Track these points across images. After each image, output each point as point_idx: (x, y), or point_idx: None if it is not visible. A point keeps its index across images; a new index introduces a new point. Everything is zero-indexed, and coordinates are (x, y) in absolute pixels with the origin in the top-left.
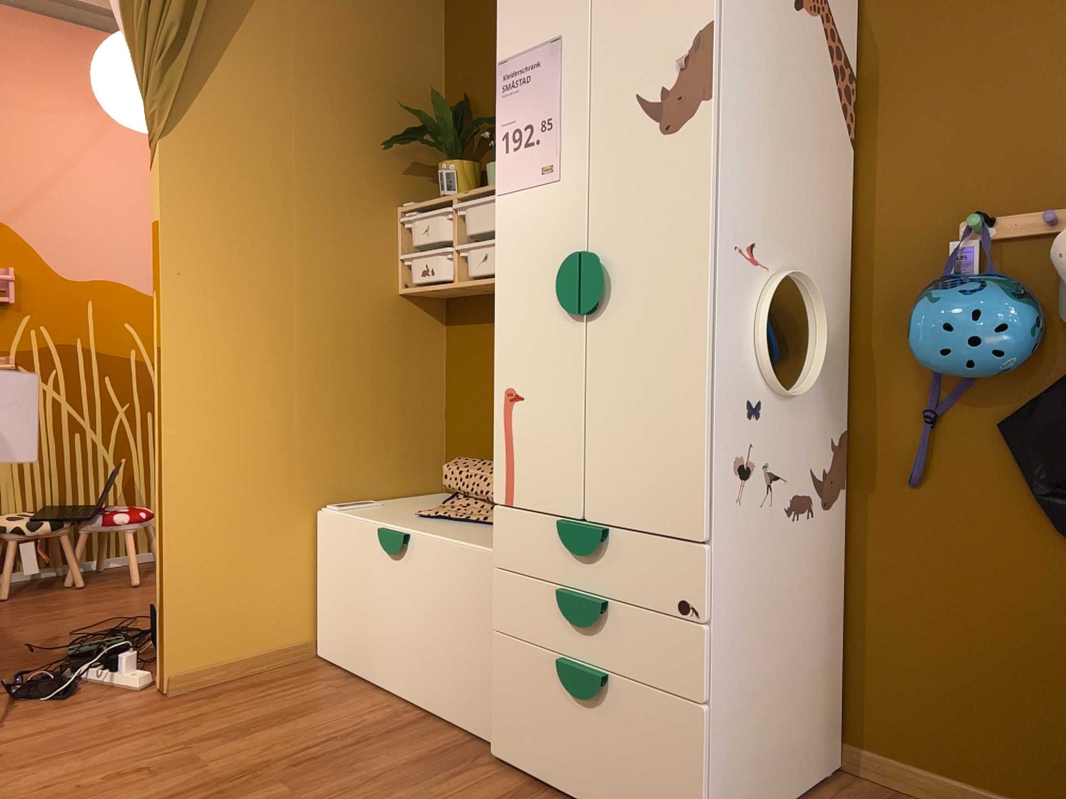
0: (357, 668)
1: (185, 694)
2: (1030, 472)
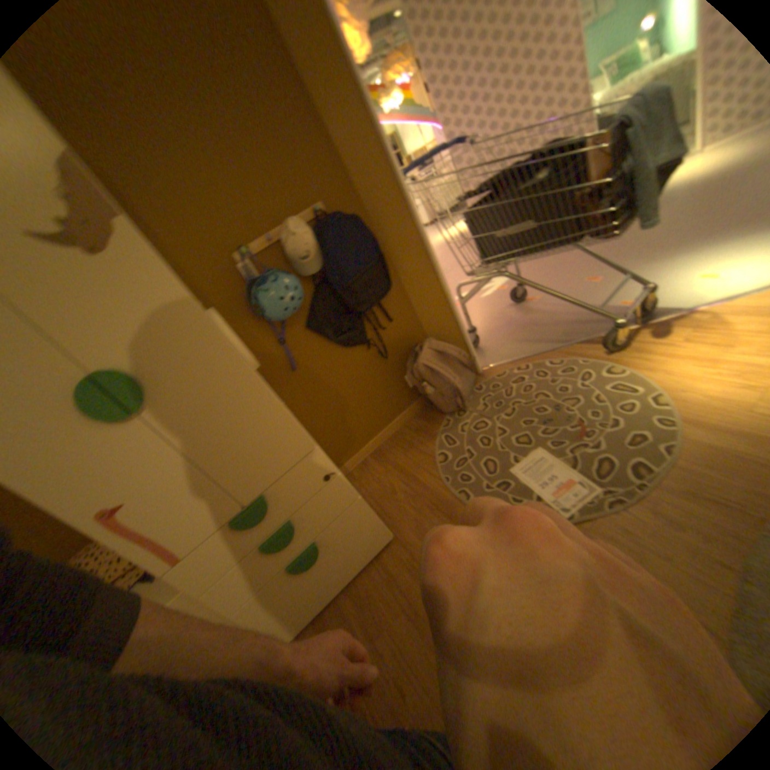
0: None
1: None
2: (329, 335)
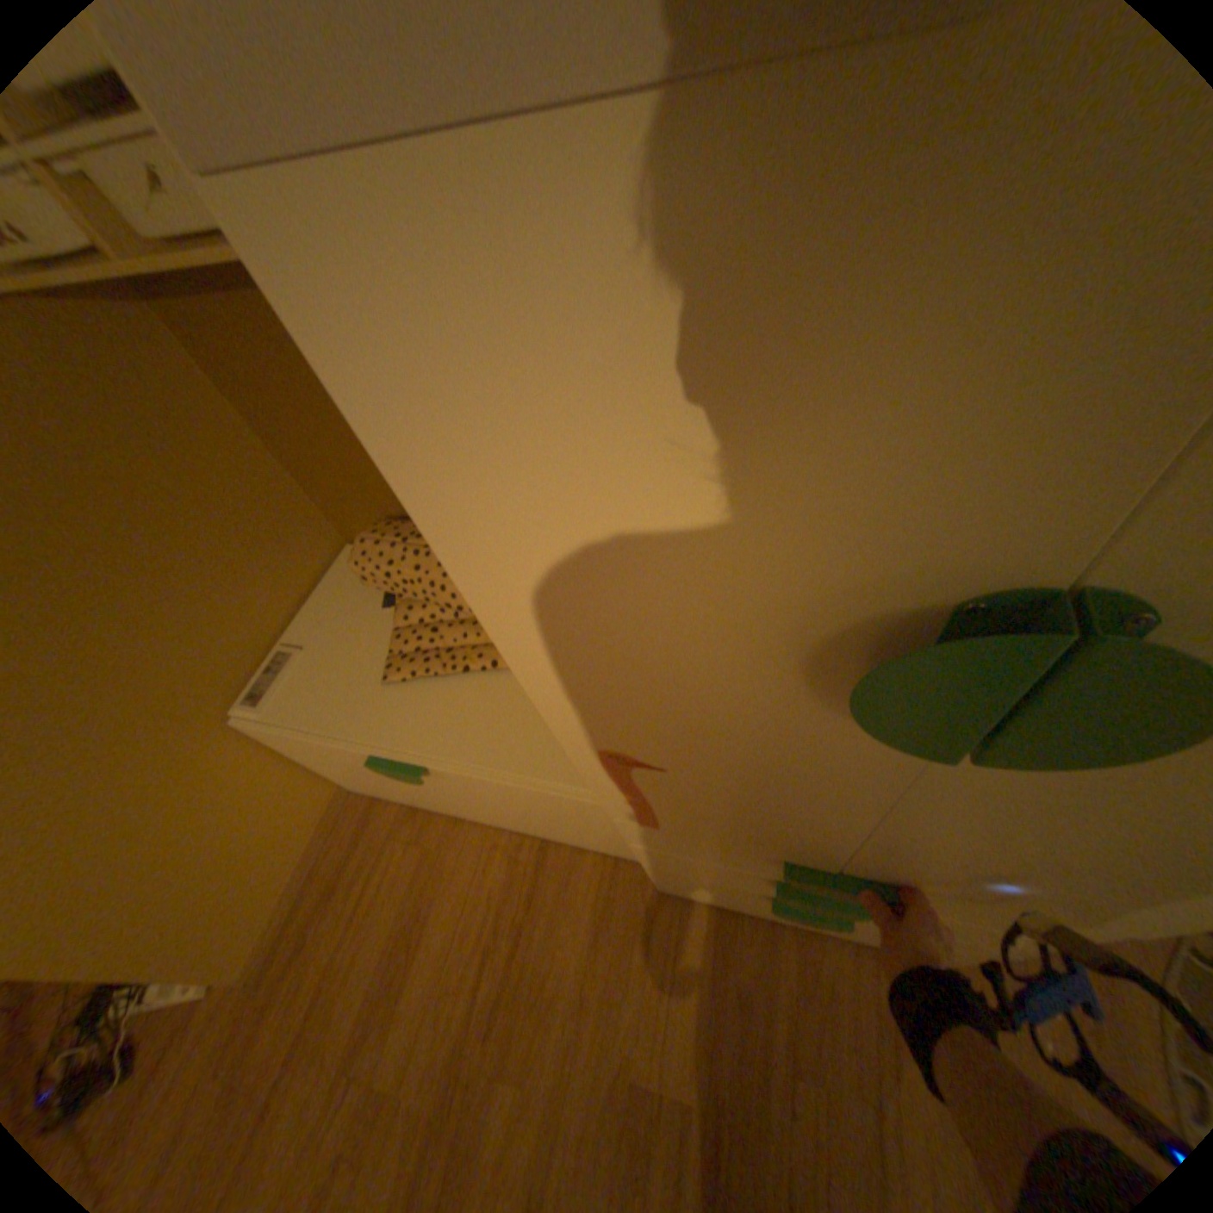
0: (418, 805)
1: (266, 962)
2: None
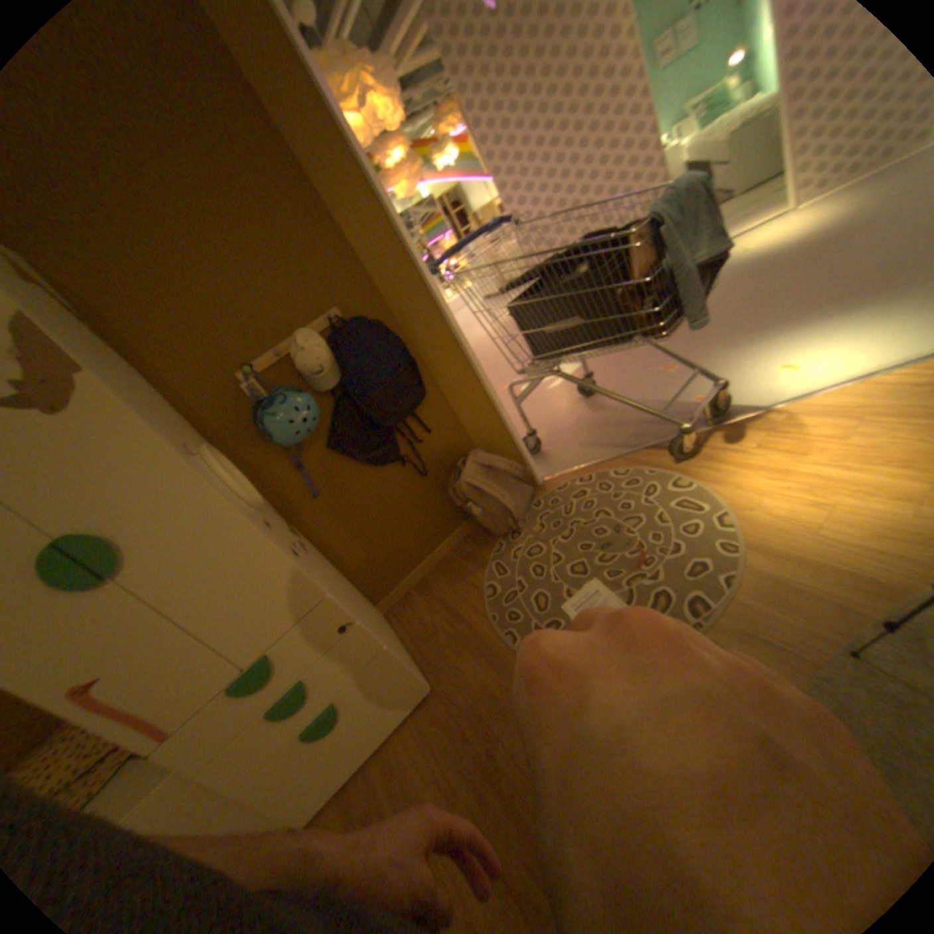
0: None
1: None
2: (353, 454)
